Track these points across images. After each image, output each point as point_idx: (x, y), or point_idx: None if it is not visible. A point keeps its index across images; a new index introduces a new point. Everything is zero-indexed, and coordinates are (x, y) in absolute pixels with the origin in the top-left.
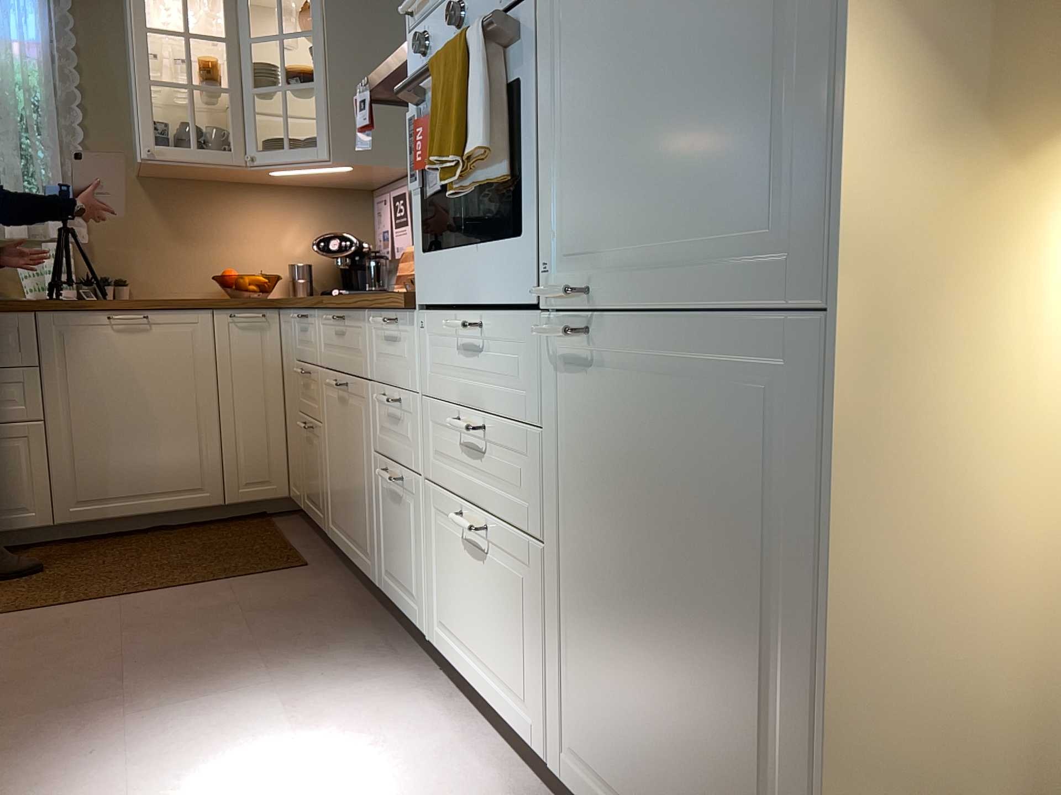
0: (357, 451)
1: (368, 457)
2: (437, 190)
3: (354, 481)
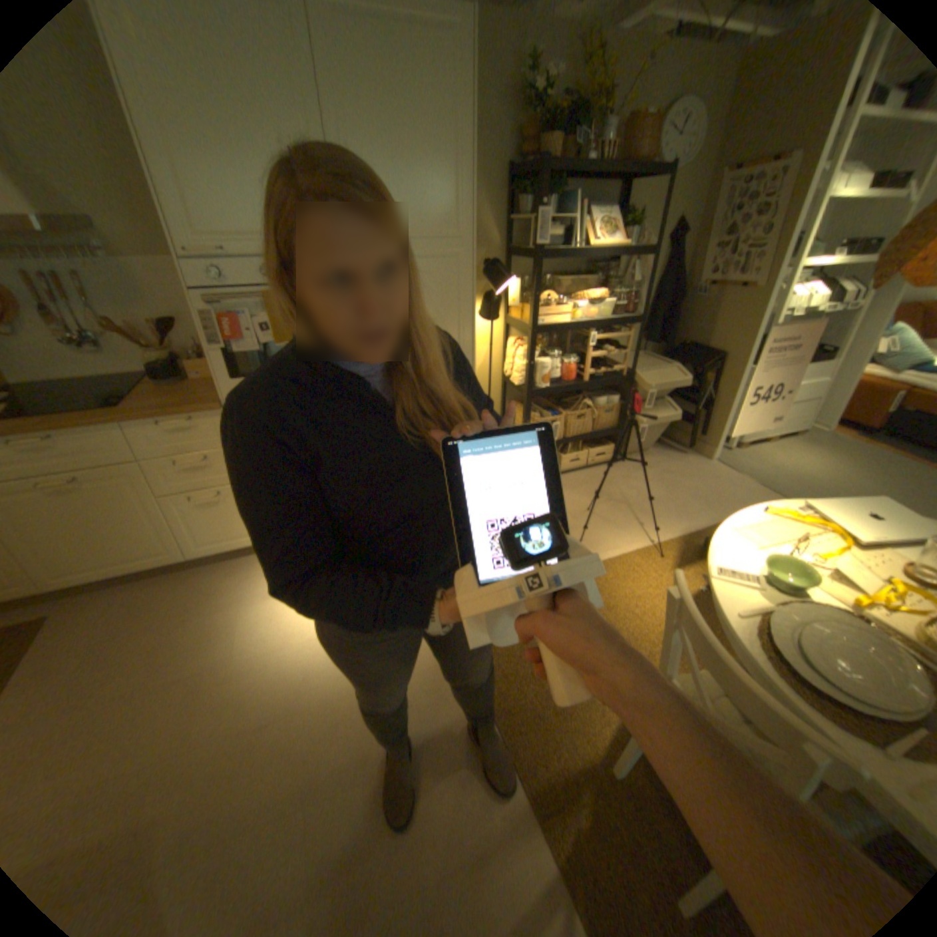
0: (117, 510)
1: (141, 505)
2: (245, 350)
3: (113, 529)
